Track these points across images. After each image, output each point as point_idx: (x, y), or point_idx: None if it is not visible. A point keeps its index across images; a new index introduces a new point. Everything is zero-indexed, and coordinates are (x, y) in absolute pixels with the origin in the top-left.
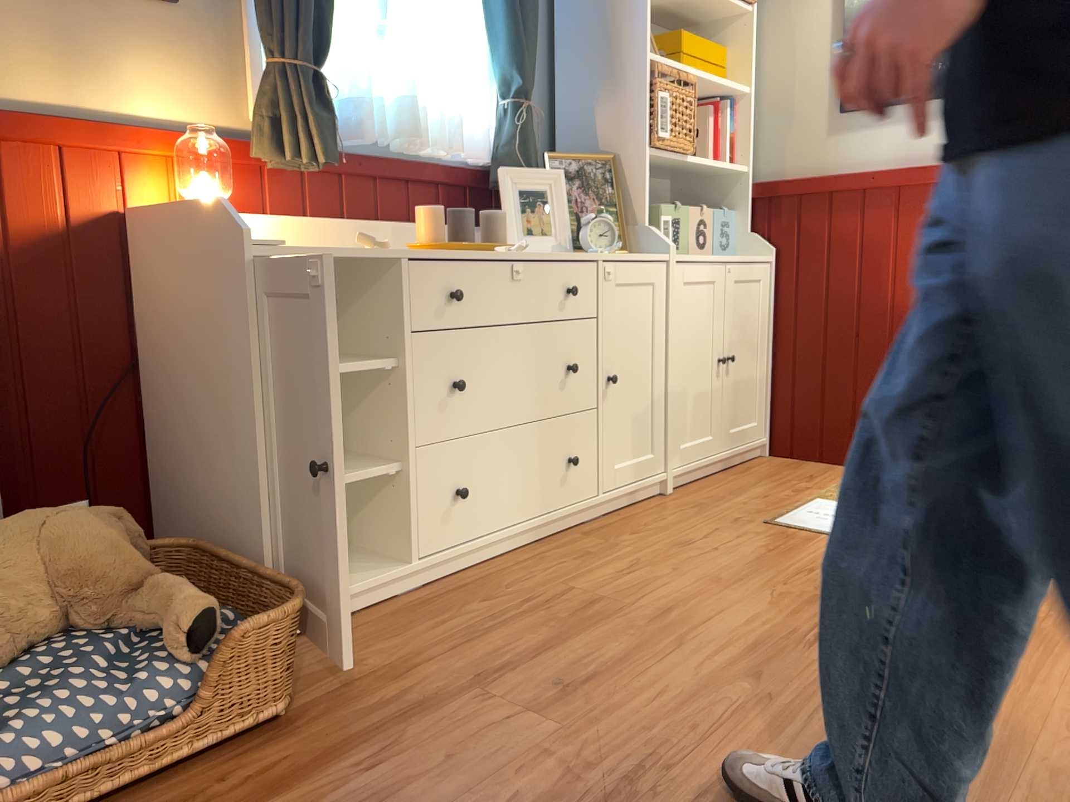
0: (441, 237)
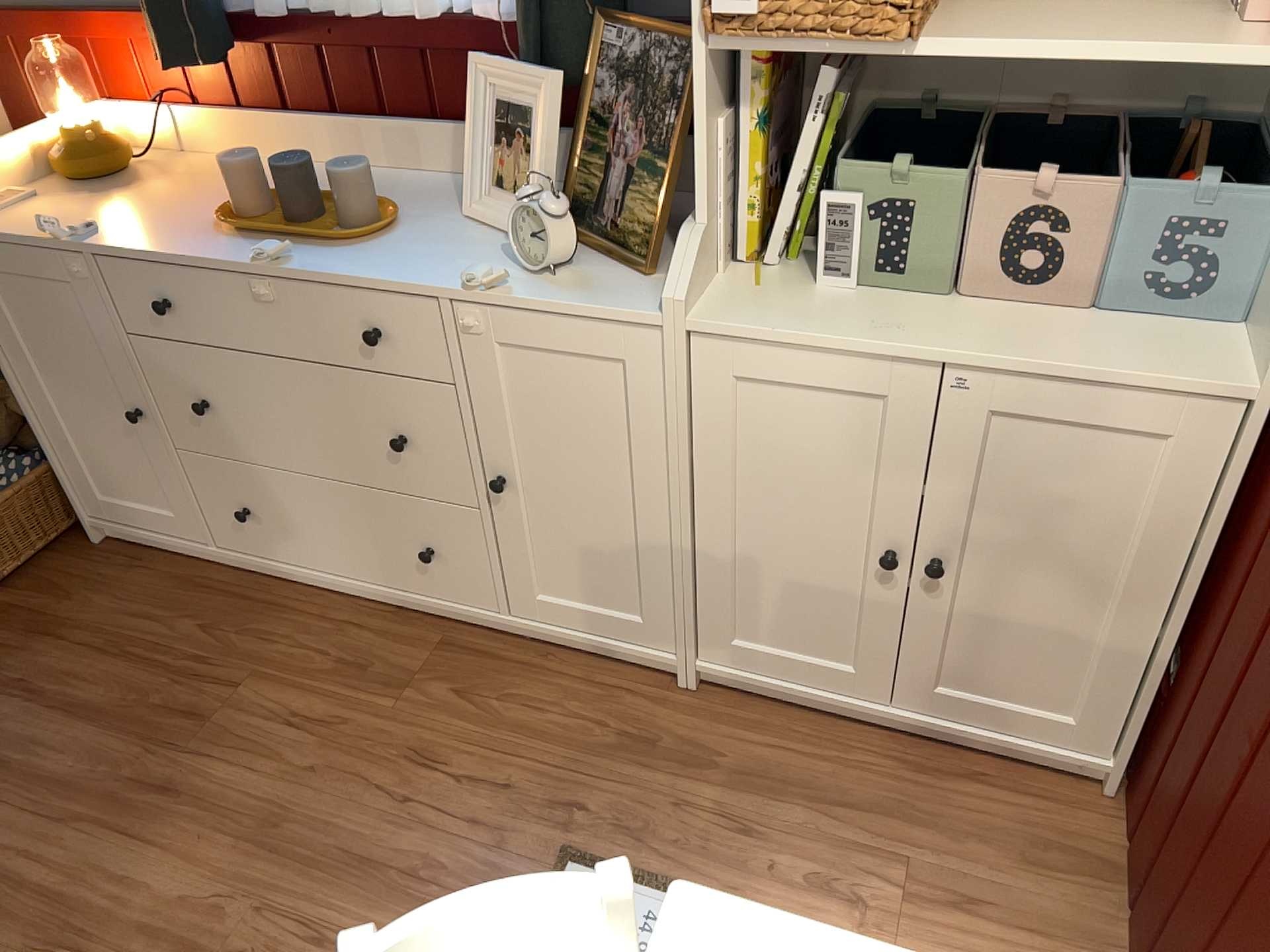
0: (254, 209)
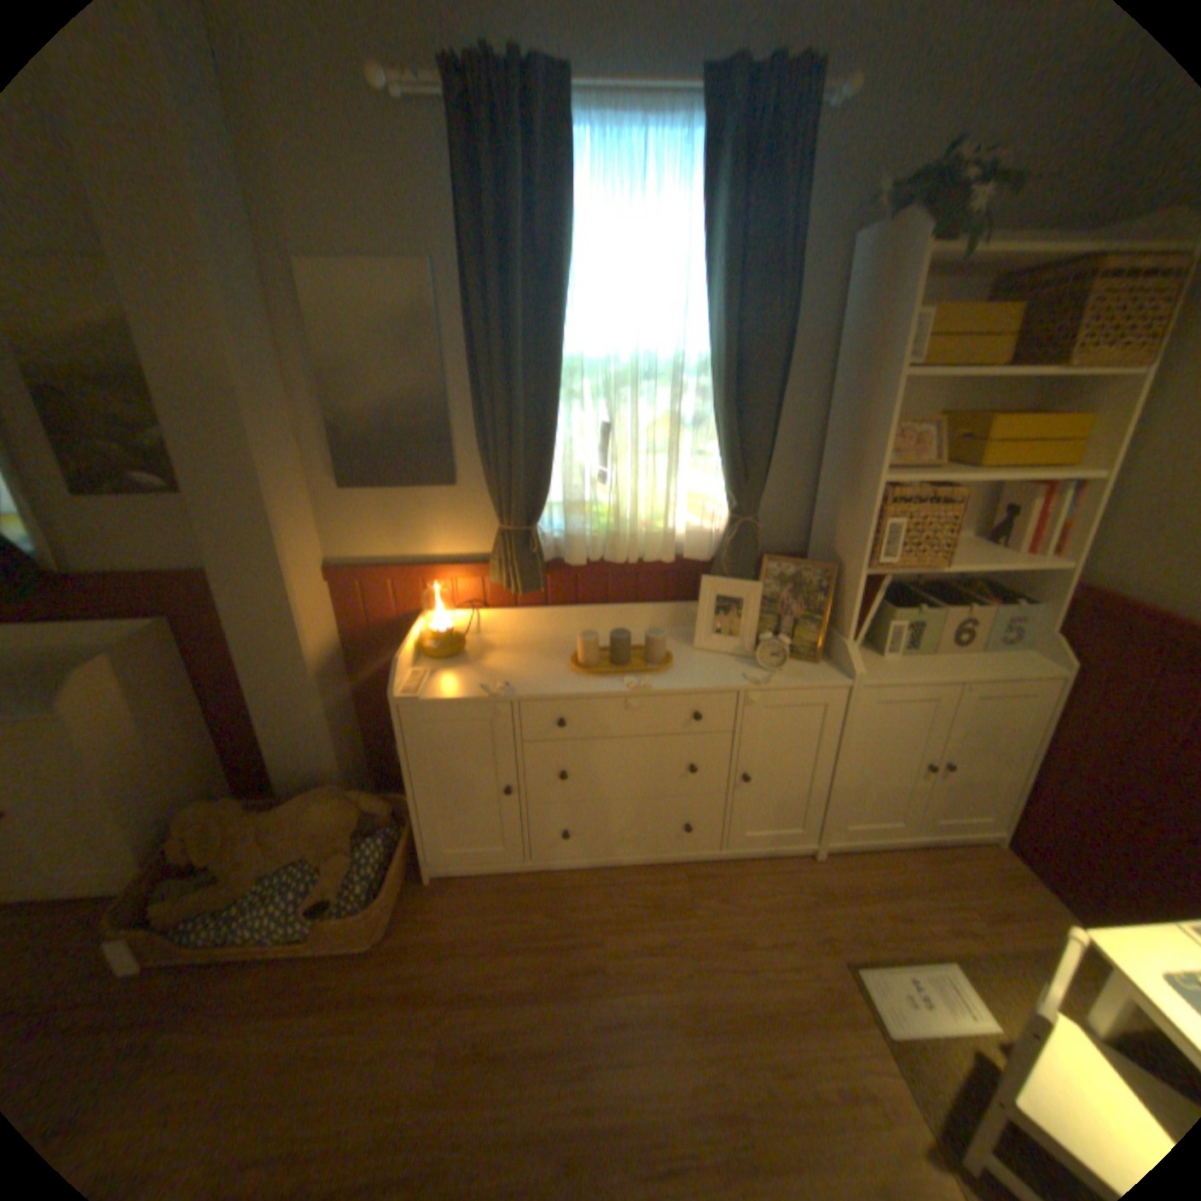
0: (591, 658)
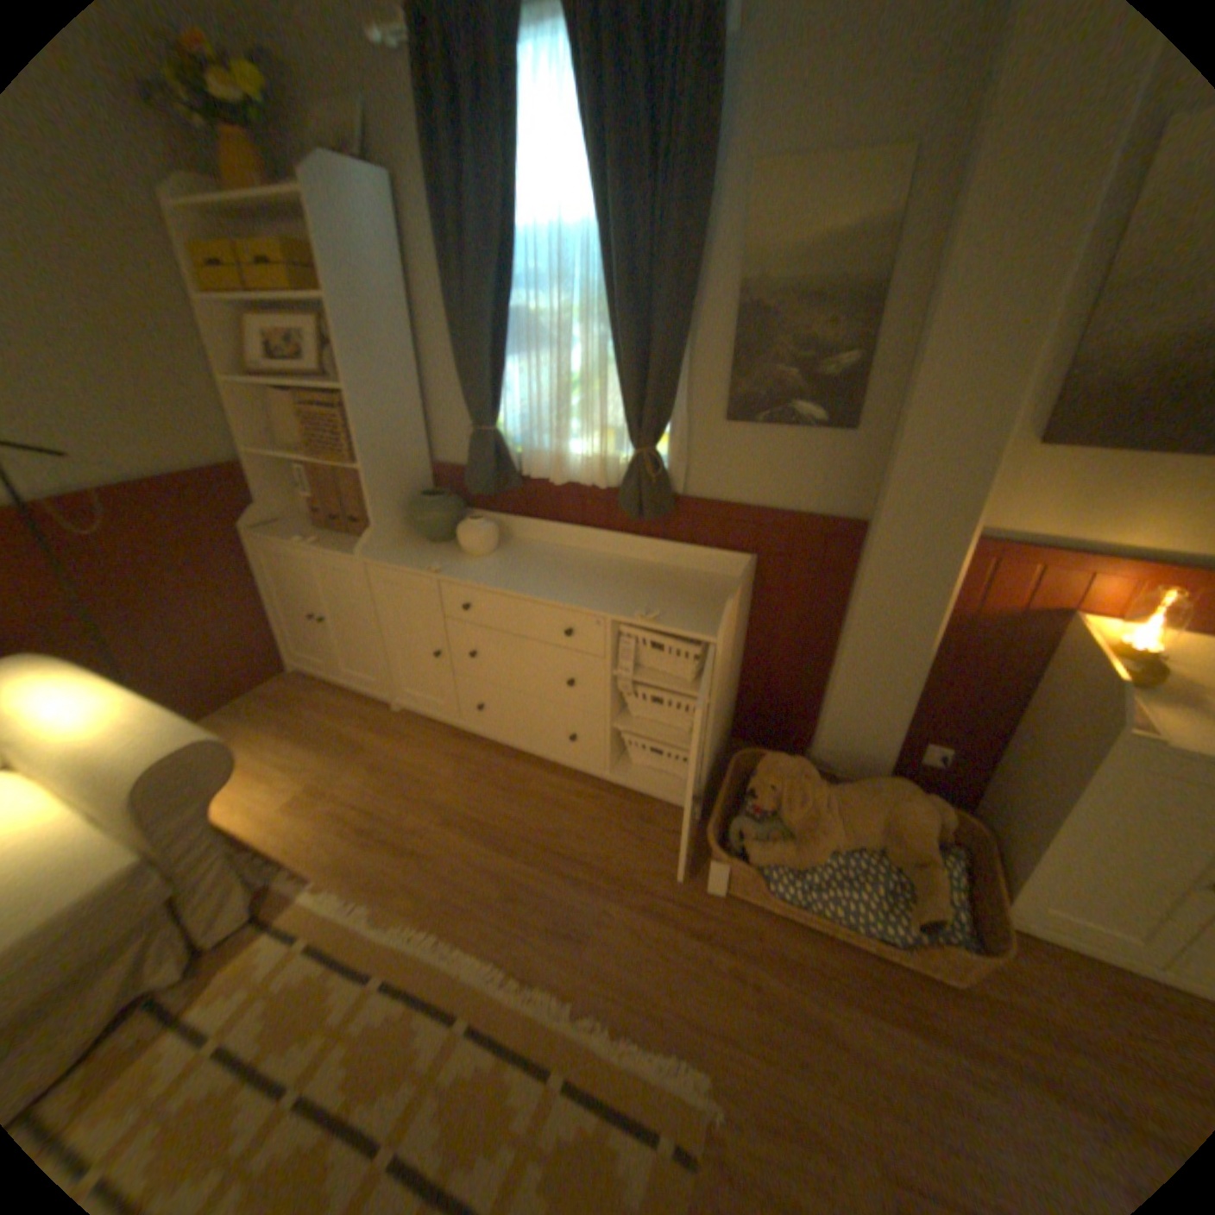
0: None
